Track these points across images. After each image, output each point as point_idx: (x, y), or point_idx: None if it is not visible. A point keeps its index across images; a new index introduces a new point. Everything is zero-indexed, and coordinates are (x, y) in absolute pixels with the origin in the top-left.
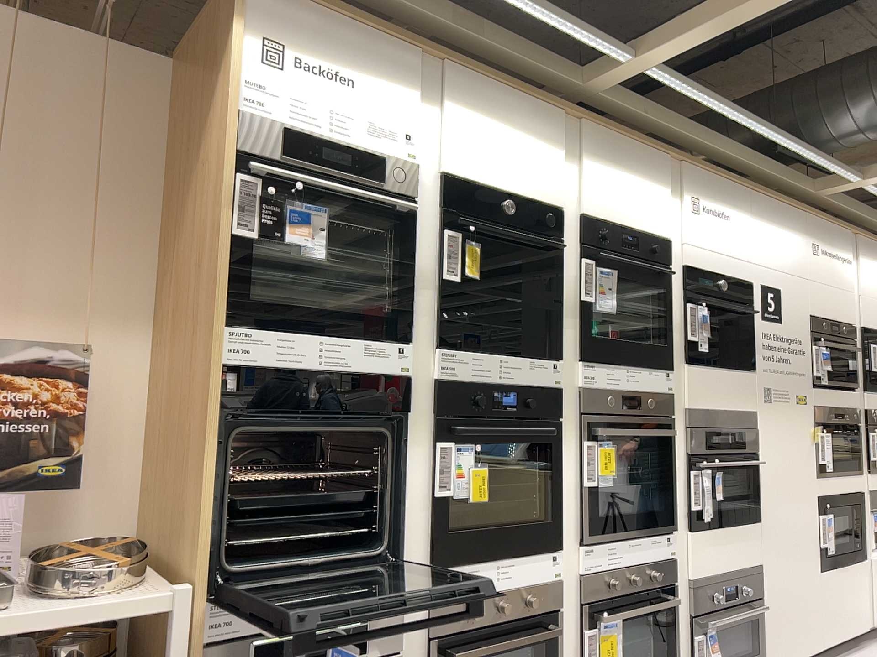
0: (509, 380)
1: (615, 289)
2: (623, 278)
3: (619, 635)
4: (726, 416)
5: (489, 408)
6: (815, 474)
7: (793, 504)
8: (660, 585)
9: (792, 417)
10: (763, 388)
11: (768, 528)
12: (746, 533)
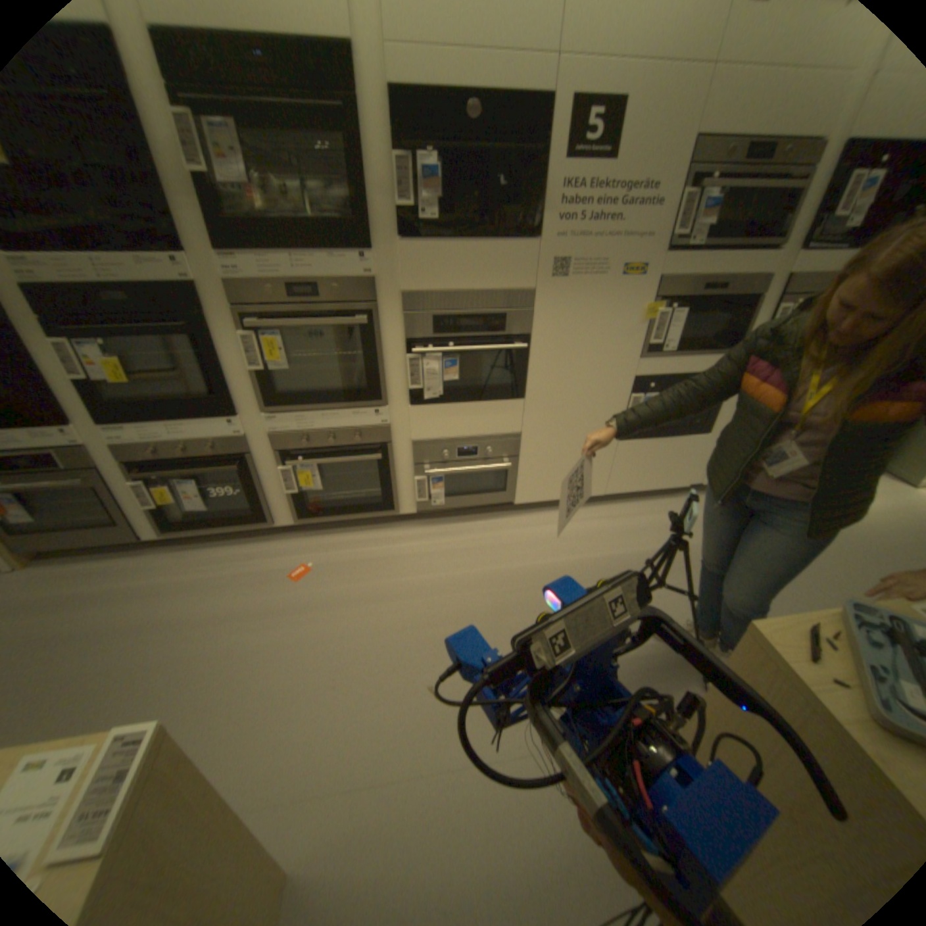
0: (111, 280)
1: (239, 150)
2: (260, 128)
3: (317, 474)
4: (476, 298)
5: (97, 308)
6: (639, 356)
7: (586, 386)
8: (369, 444)
9: (610, 293)
10: (555, 260)
11: (537, 407)
12: (497, 409)
